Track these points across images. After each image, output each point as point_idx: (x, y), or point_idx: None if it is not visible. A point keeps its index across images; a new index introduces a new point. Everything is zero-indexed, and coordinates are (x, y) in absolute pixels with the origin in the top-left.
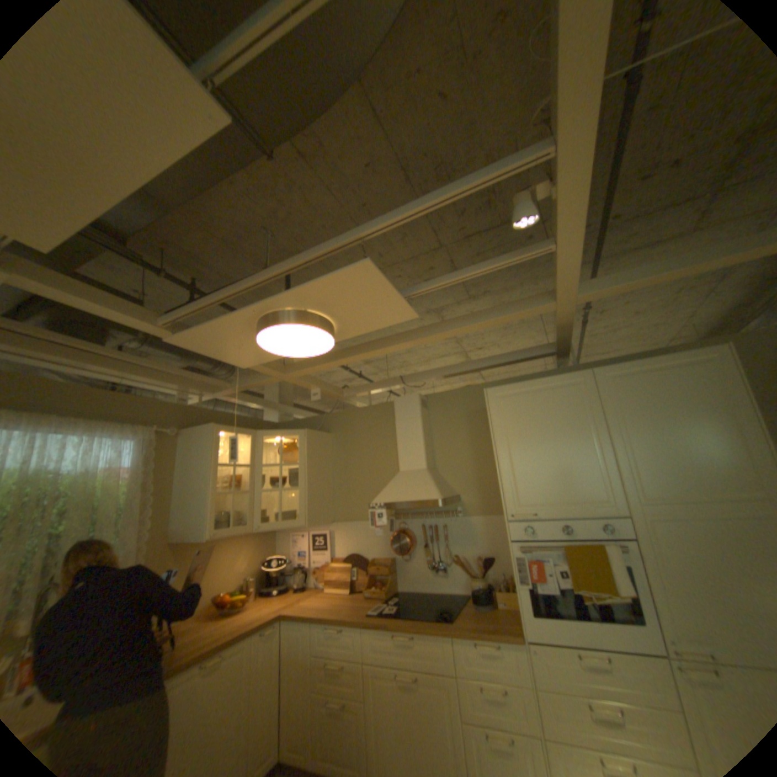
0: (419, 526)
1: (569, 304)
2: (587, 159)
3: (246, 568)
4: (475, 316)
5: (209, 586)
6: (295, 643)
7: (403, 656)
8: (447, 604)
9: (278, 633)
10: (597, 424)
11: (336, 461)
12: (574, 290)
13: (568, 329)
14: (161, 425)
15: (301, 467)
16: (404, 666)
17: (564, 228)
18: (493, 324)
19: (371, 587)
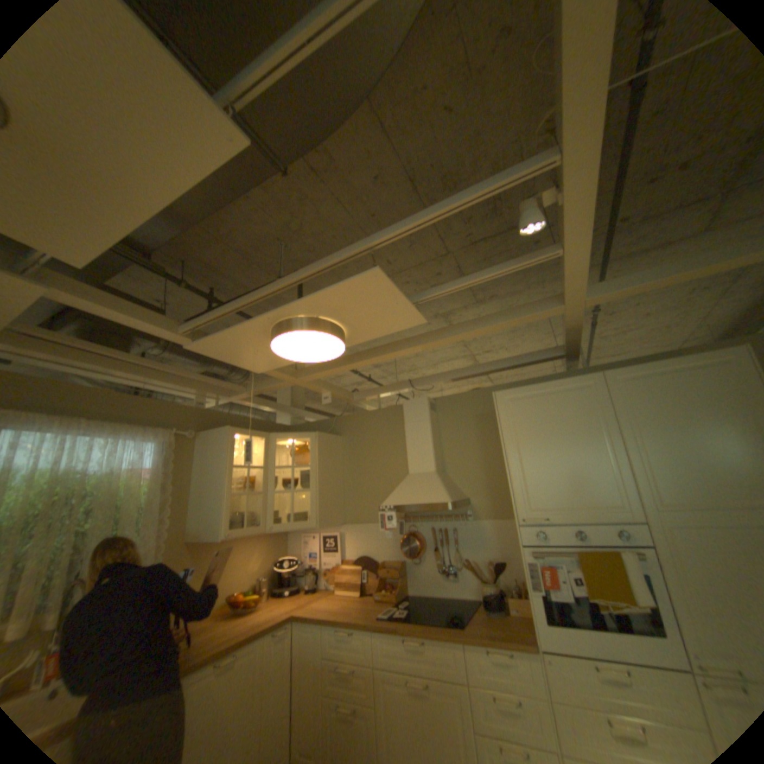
0: (429, 529)
1: (578, 307)
2: (592, 166)
3: (259, 568)
4: (483, 321)
5: (223, 586)
6: (307, 645)
7: (414, 662)
8: (458, 609)
9: (289, 635)
10: (609, 427)
11: (346, 464)
12: (582, 294)
13: (577, 331)
14: (179, 428)
15: (312, 469)
16: (415, 672)
17: (571, 233)
18: (501, 328)
19: (381, 590)
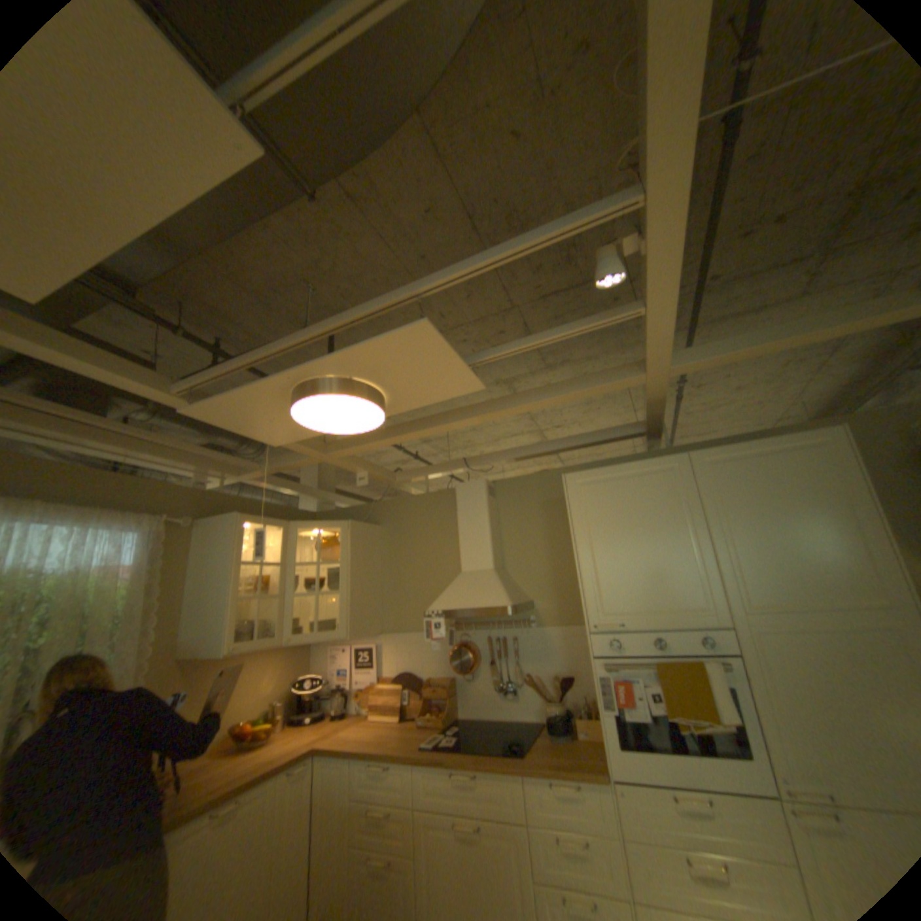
0: (485, 638)
1: (661, 376)
2: (680, 210)
3: (273, 690)
4: (552, 389)
5: (226, 713)
6: (331, 784)
7: (463, 800)
8: (518, 734)
9: (309, 772)
10: (694, 518)
11: (386, 560)
12: (667, 361)
13: (661, 405)
14: (172, 514)
15: (342, 566)
16: (464, 812)
17: (655, 289)
18: (573, 399)
19: (426, 713)
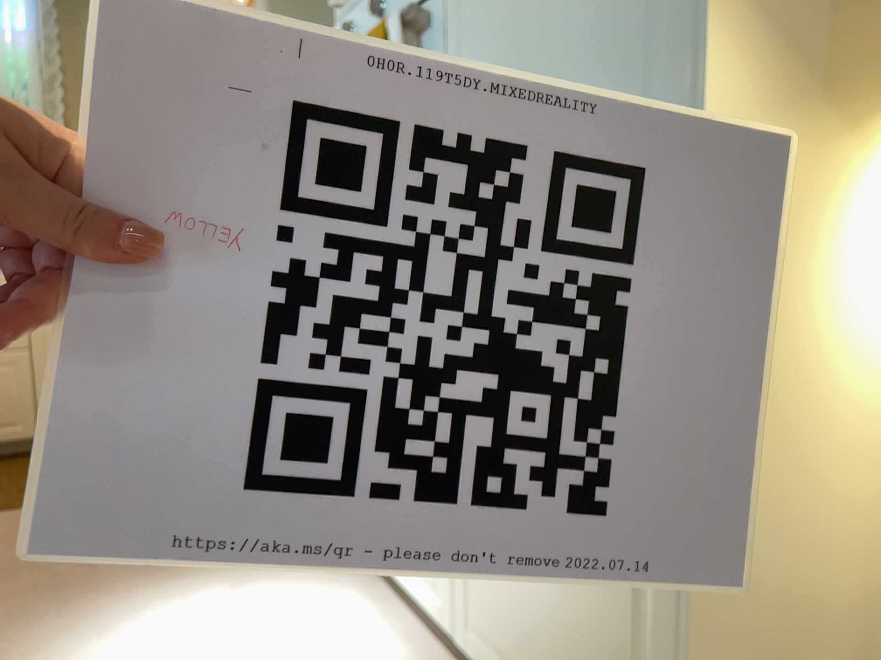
0: None
1: None
2: None
3: None
4: None
5: None
6: None
7: None
8: None
9: None
10: None
11: None
12: None
13: None
14: None
15: None
16: None
17: None
18: None
19: None
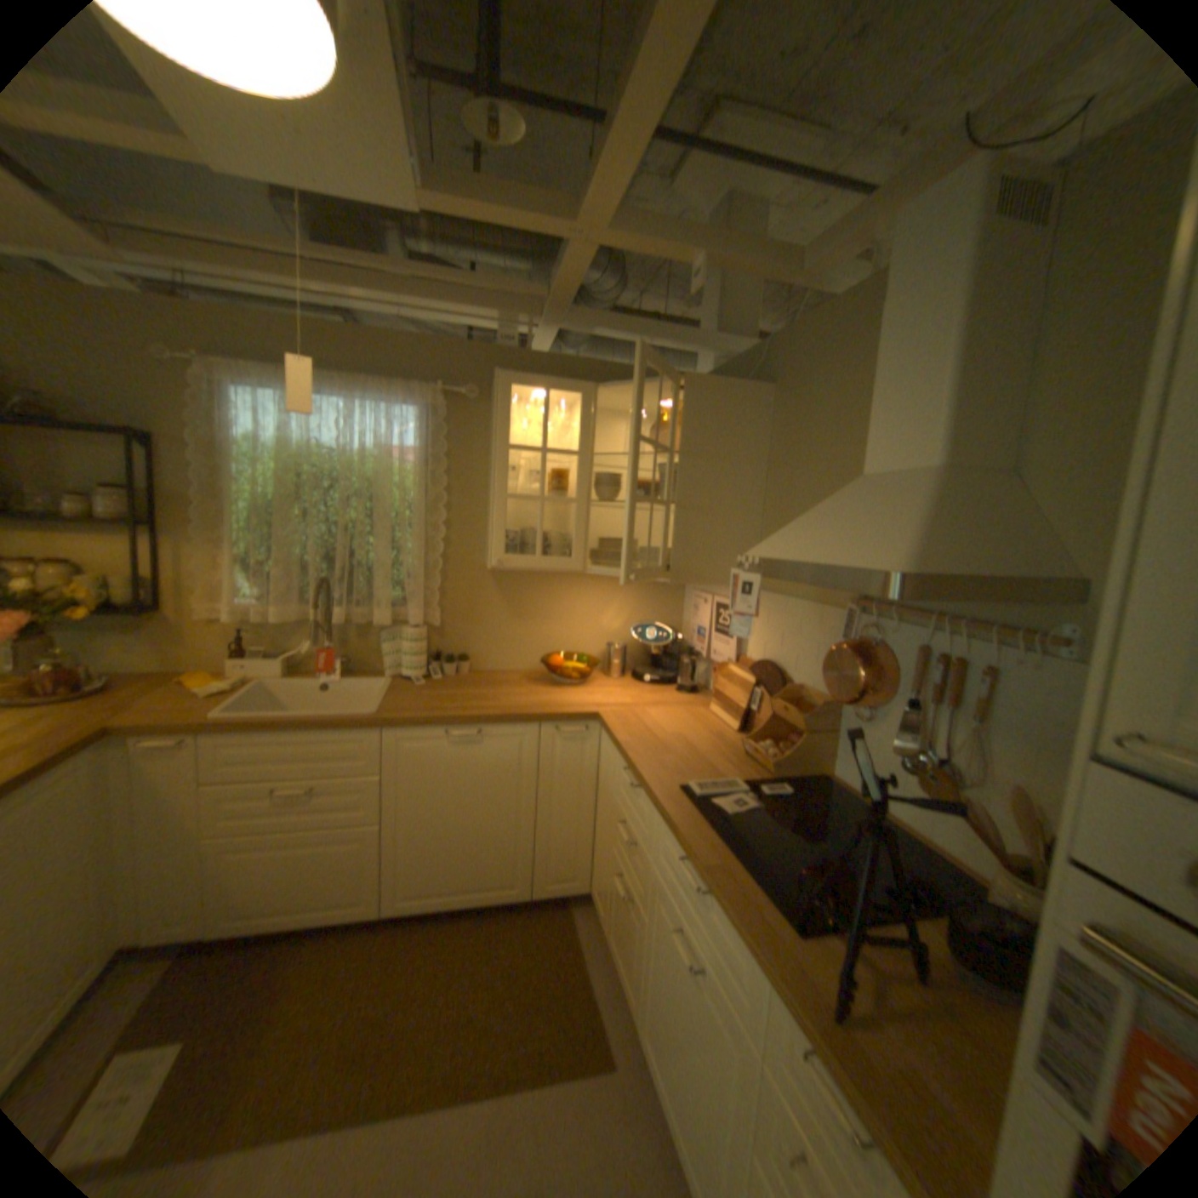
0: (920, 645)
1: None
2: None
3: (622, 626)
4: None
5: (556, 634)
6: (609, 762)
7: (697, 908)
8: (939, 875)
9: (596, 735)
10: None
11: (777, 453)
12: None
13: None
14: (463, 379)
15: (670, 458)
16: (694, 926)
17: None
18: None
19: (779, 737)
